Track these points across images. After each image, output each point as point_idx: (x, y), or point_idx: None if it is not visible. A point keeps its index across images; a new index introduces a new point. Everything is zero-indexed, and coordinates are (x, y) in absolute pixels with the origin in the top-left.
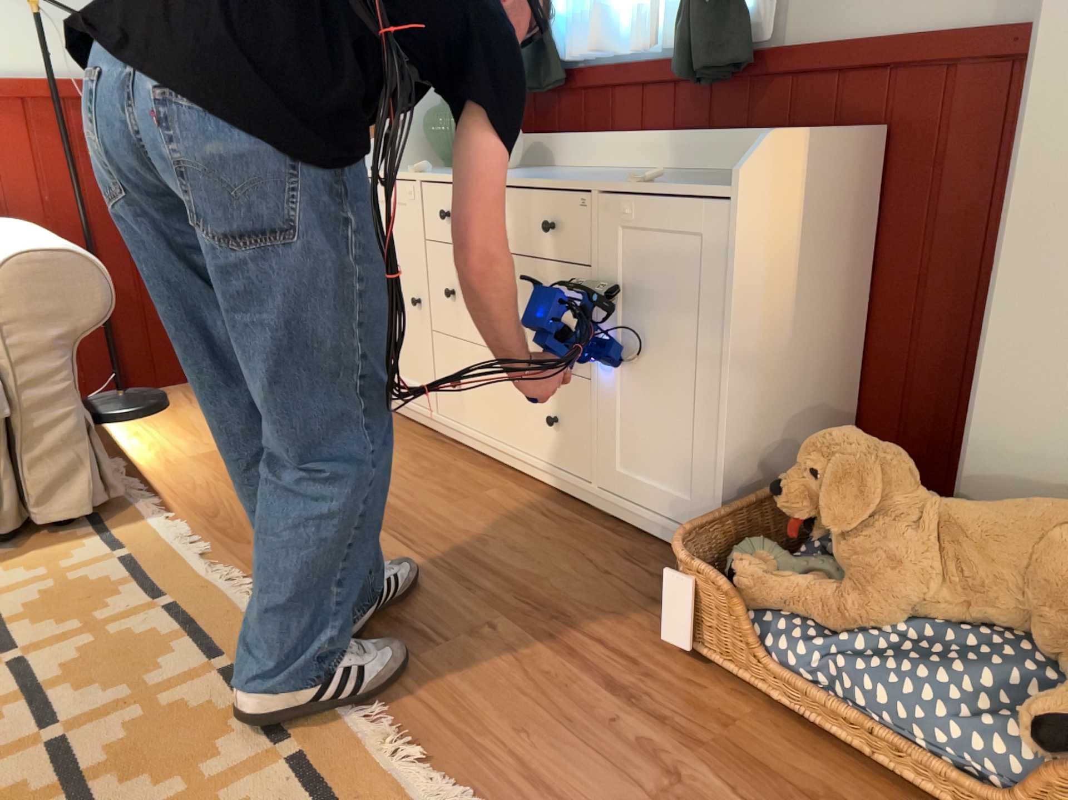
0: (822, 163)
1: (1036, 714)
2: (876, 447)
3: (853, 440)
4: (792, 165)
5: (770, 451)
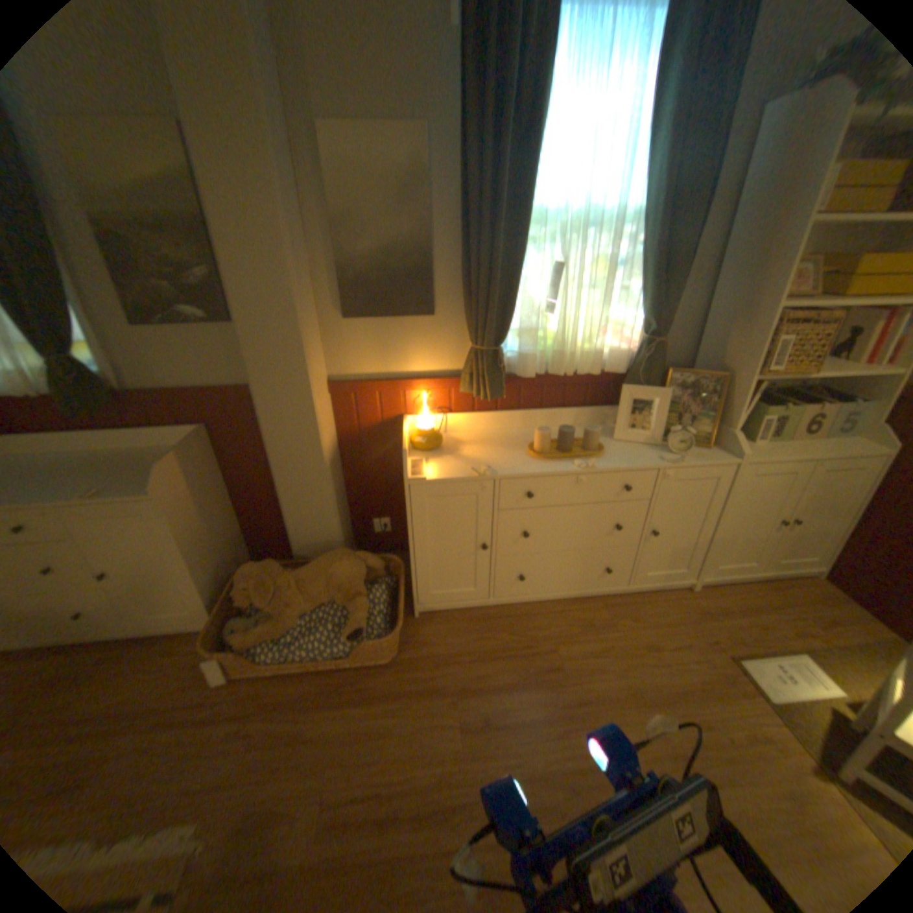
0: (186, 456)
1: (345, 630)
2: (263, 566)
3: (254, 569)
4: (174, 468)
5: (216, 573)
